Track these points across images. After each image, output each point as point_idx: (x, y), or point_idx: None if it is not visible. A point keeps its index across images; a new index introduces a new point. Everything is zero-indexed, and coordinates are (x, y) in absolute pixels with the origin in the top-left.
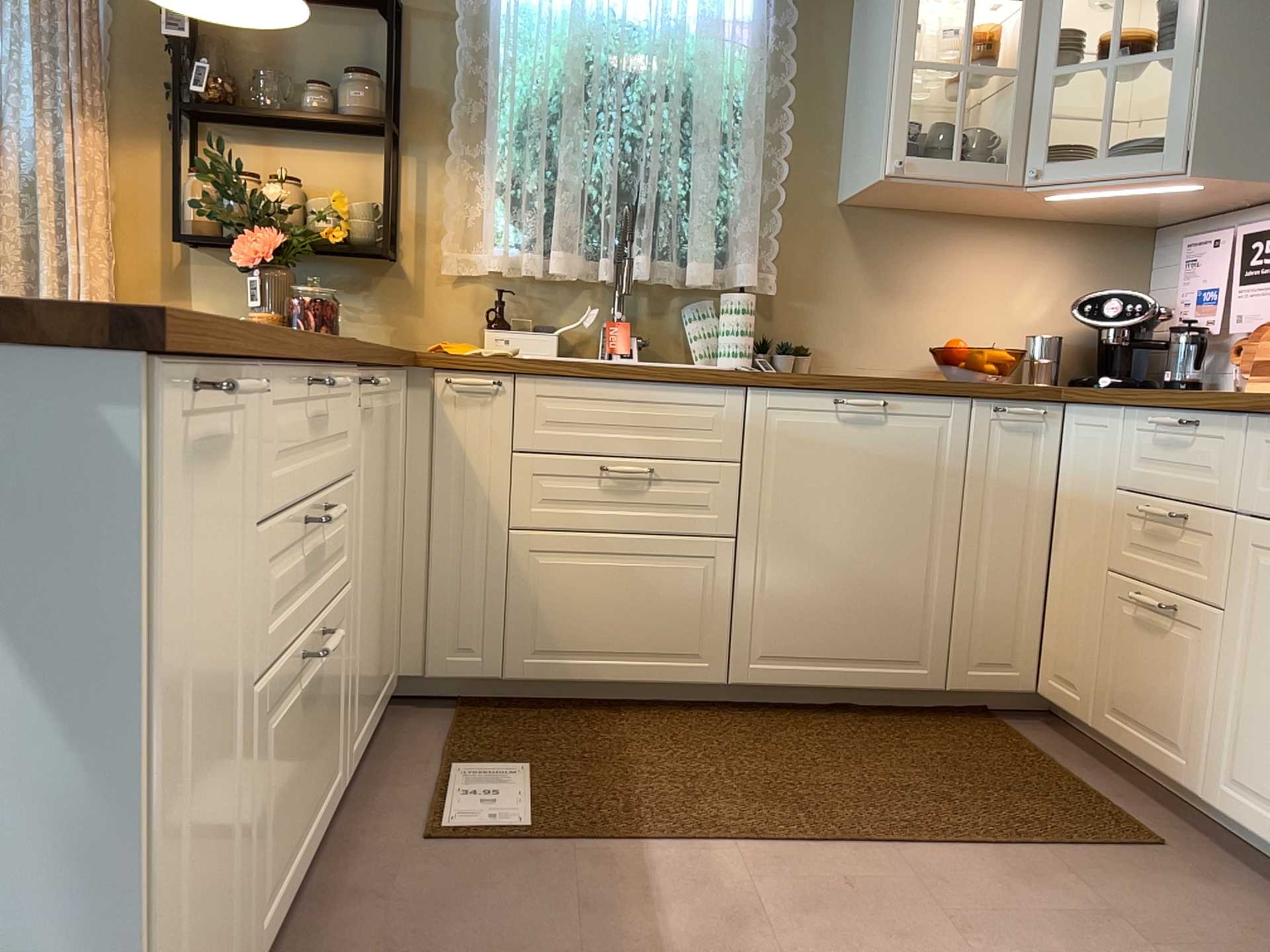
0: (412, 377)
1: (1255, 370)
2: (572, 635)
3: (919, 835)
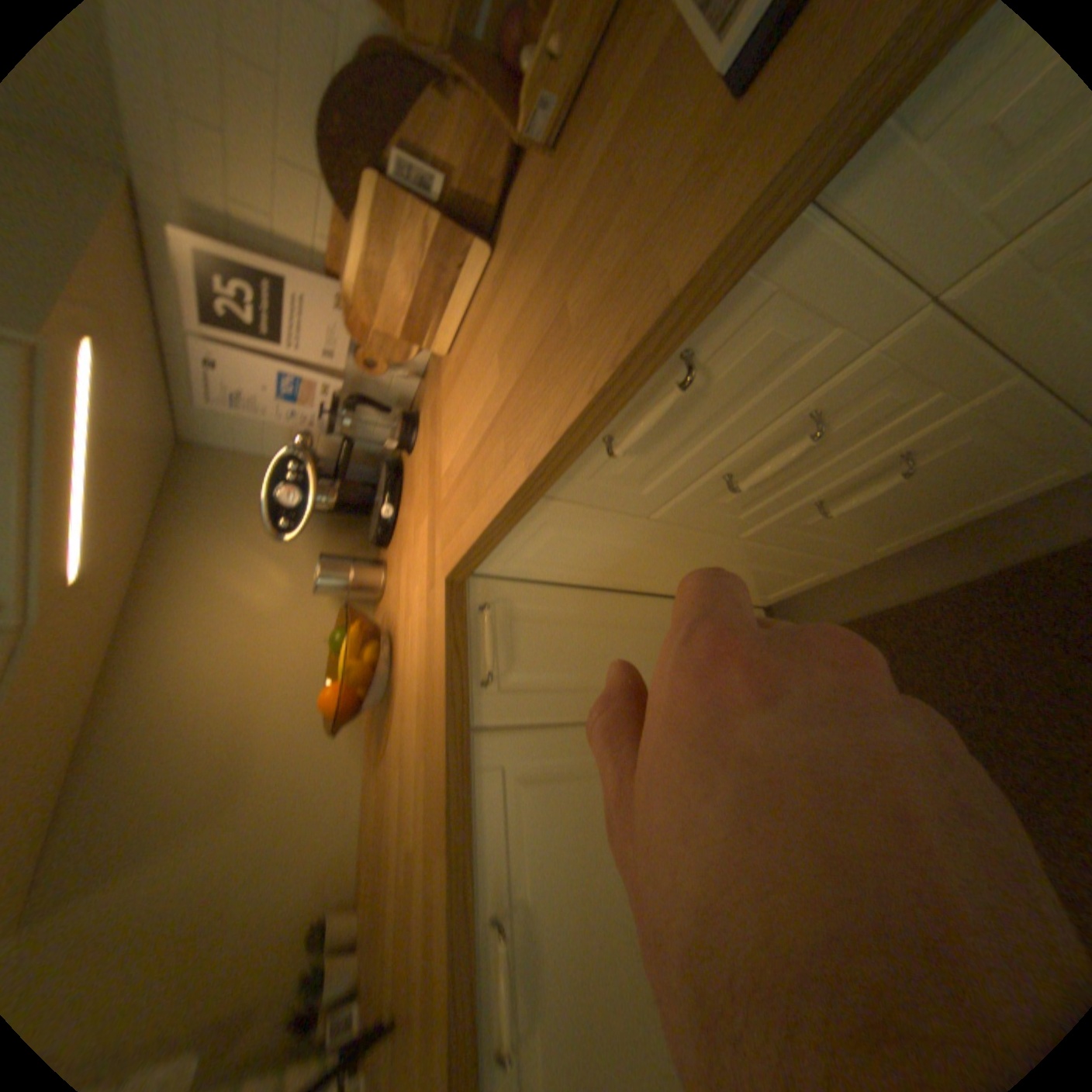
0: None
1: (417, 341)
2: None
3: None
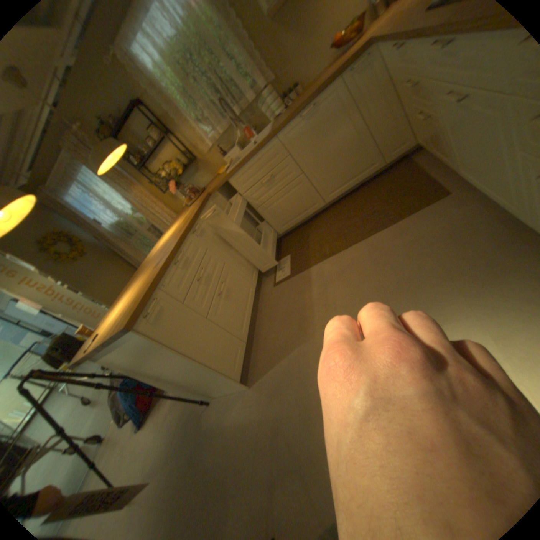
0: (213, 196)
1: None
2: (285, 218)
3: (373, 230)
